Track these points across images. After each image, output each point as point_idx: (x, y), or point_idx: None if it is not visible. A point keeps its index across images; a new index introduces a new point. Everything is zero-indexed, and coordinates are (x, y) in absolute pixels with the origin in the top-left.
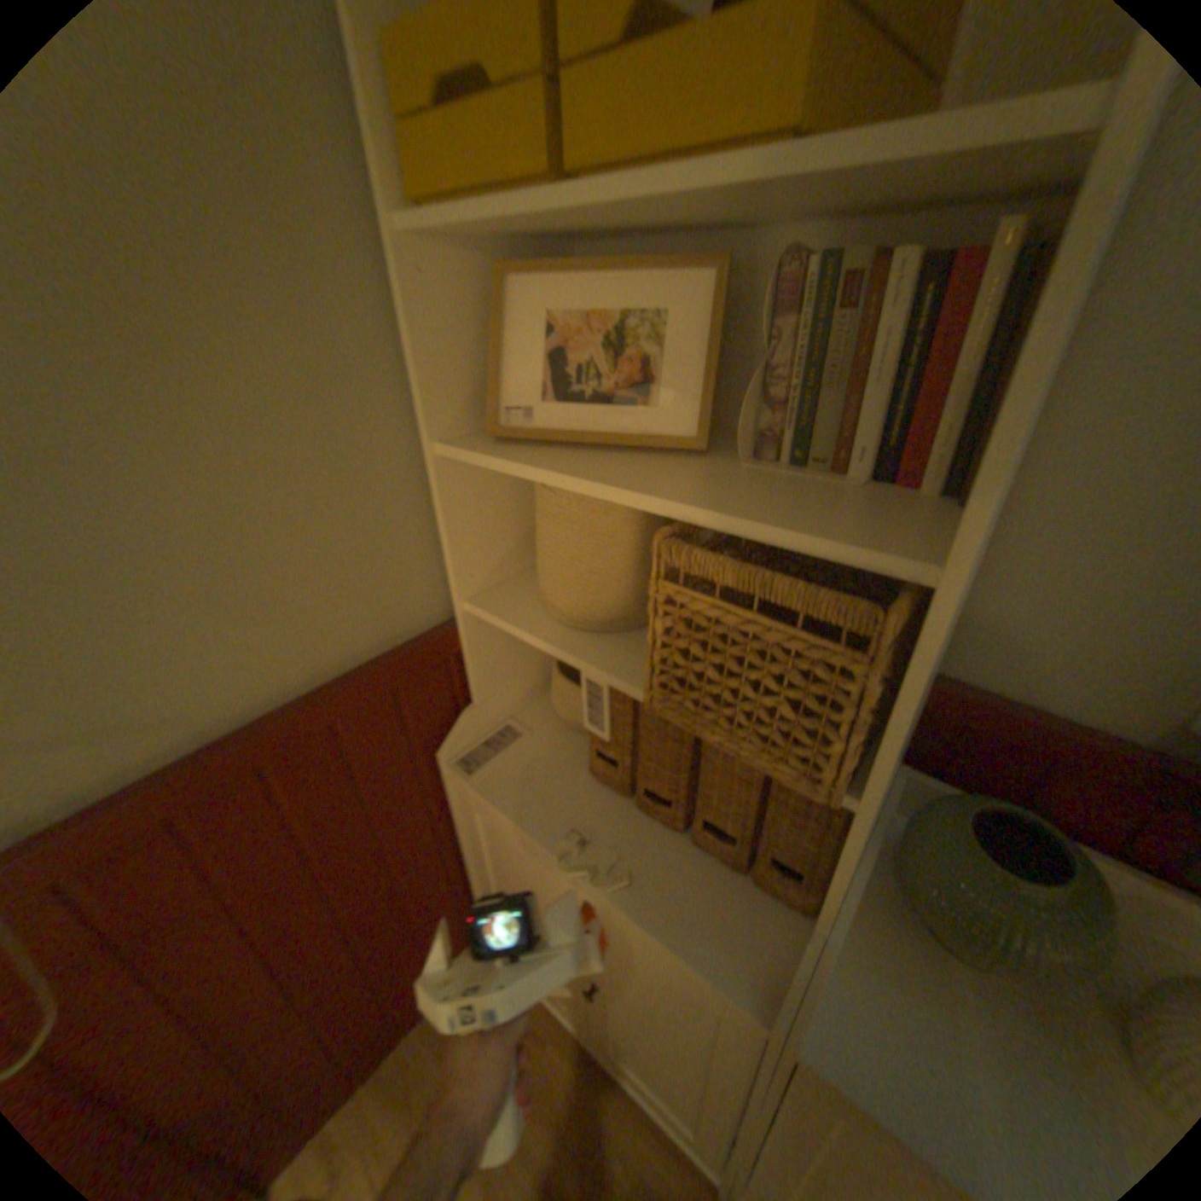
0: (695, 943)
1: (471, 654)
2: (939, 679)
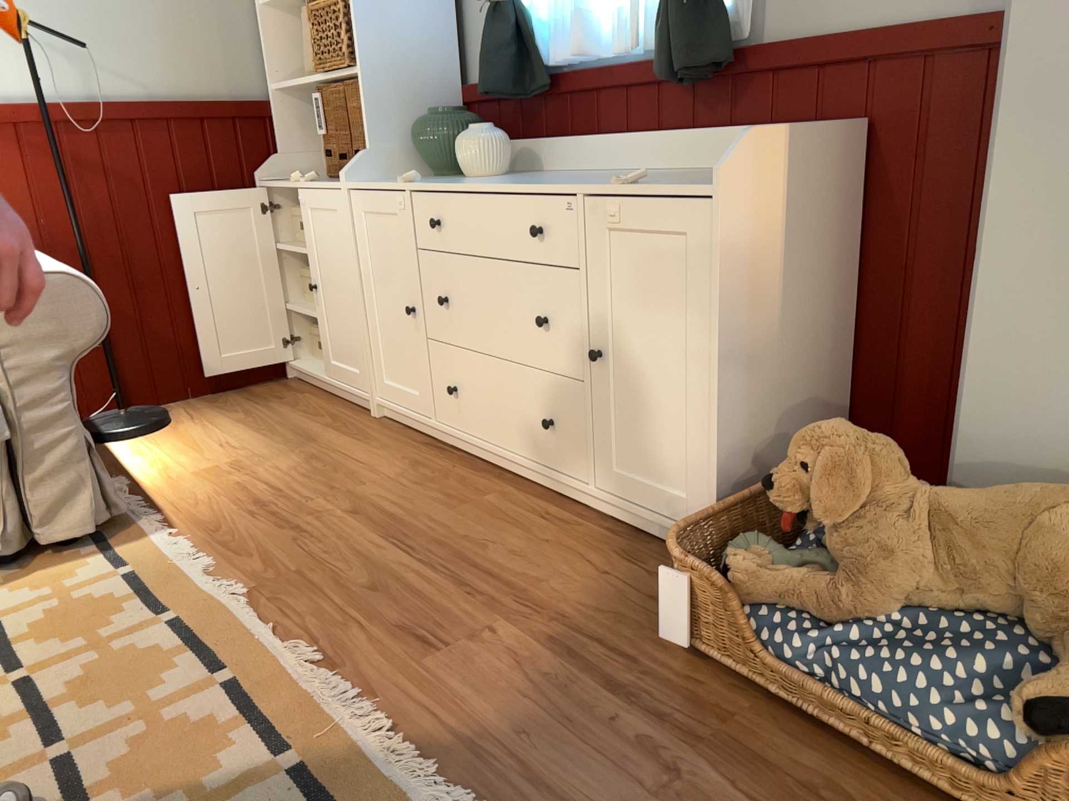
0: (329, 185)
1: (276, 126)
2: (353, 6)
